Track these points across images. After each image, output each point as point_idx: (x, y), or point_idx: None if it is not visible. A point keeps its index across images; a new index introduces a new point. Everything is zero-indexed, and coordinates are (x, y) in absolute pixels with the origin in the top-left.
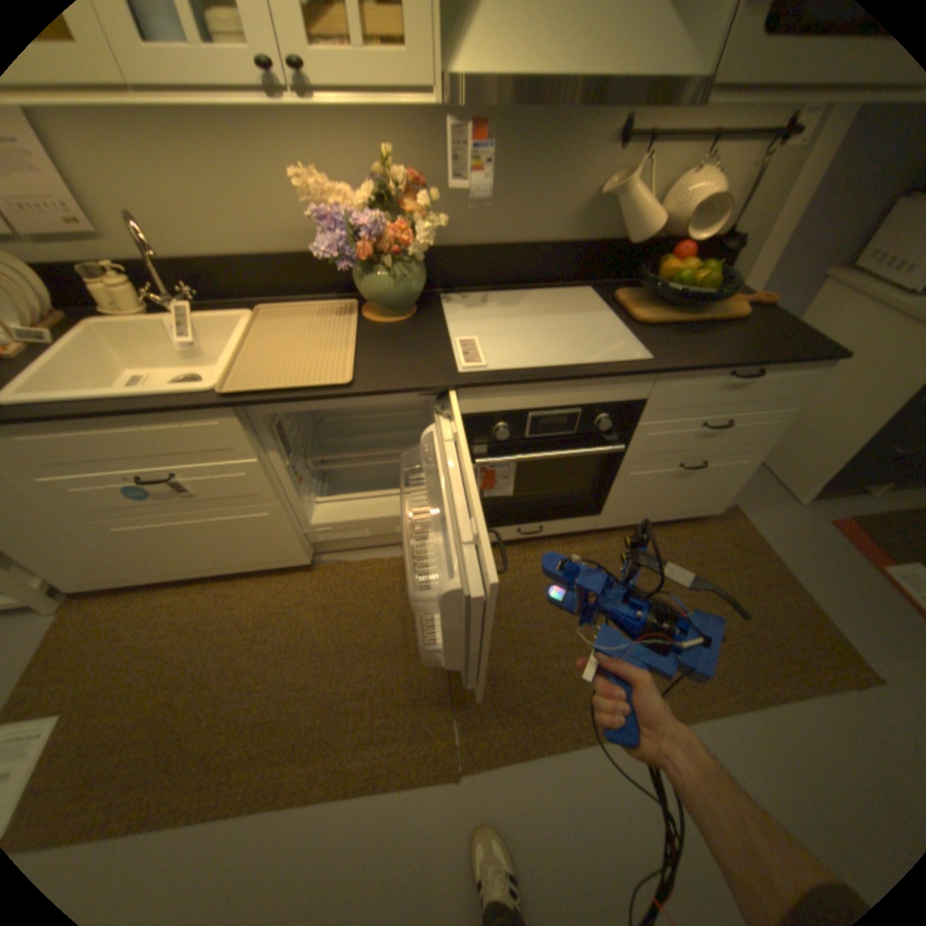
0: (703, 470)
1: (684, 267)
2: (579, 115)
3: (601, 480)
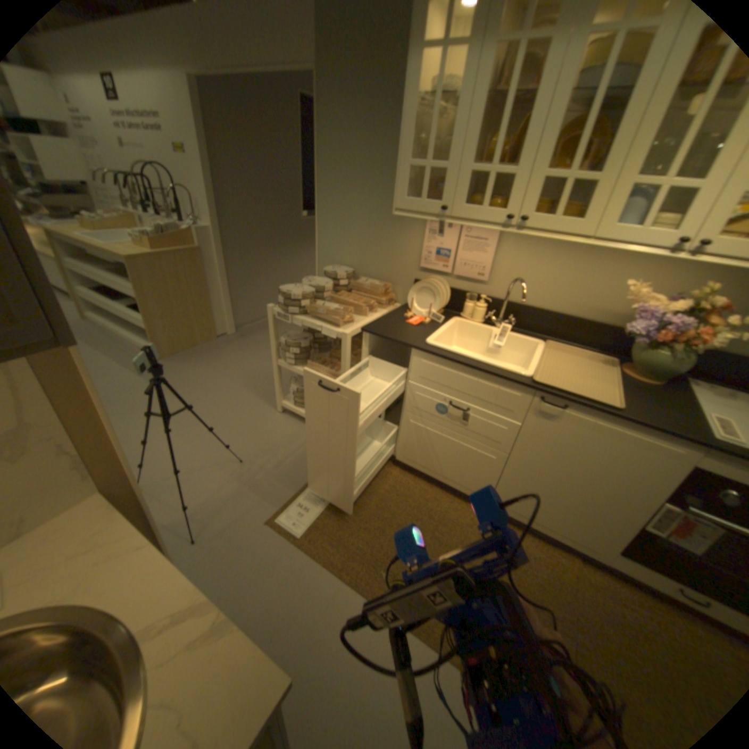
0: None
1: None
2: None
3: None
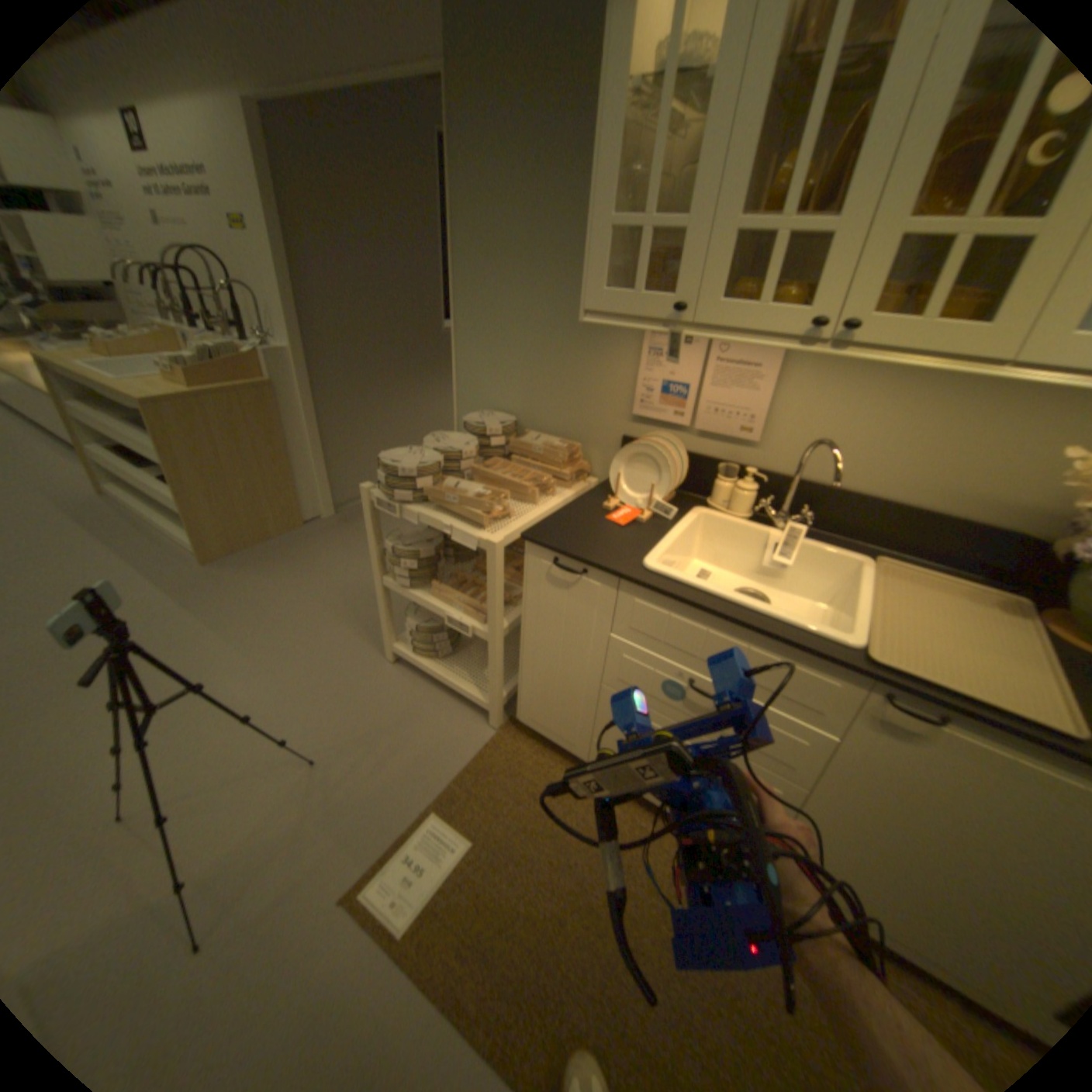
0: None
1: None
2: None
3: None
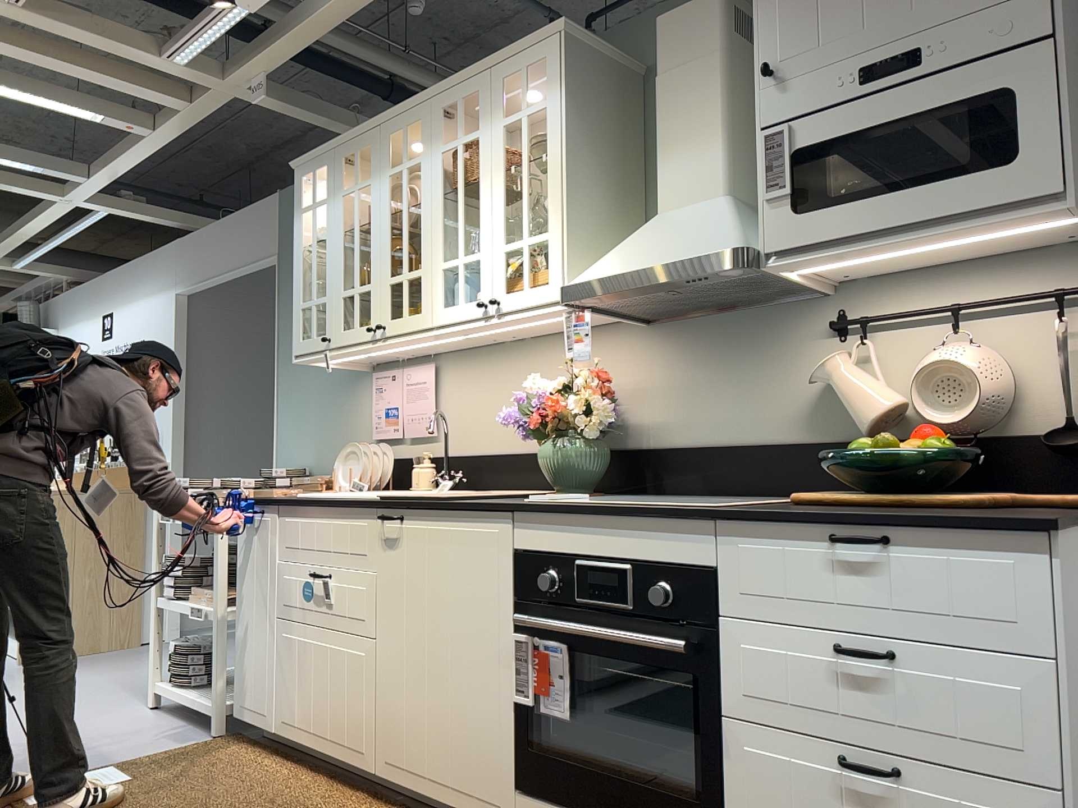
0: (905, 799)
1: (886, 443)
2: (781, 318)
3: (701, 746)
